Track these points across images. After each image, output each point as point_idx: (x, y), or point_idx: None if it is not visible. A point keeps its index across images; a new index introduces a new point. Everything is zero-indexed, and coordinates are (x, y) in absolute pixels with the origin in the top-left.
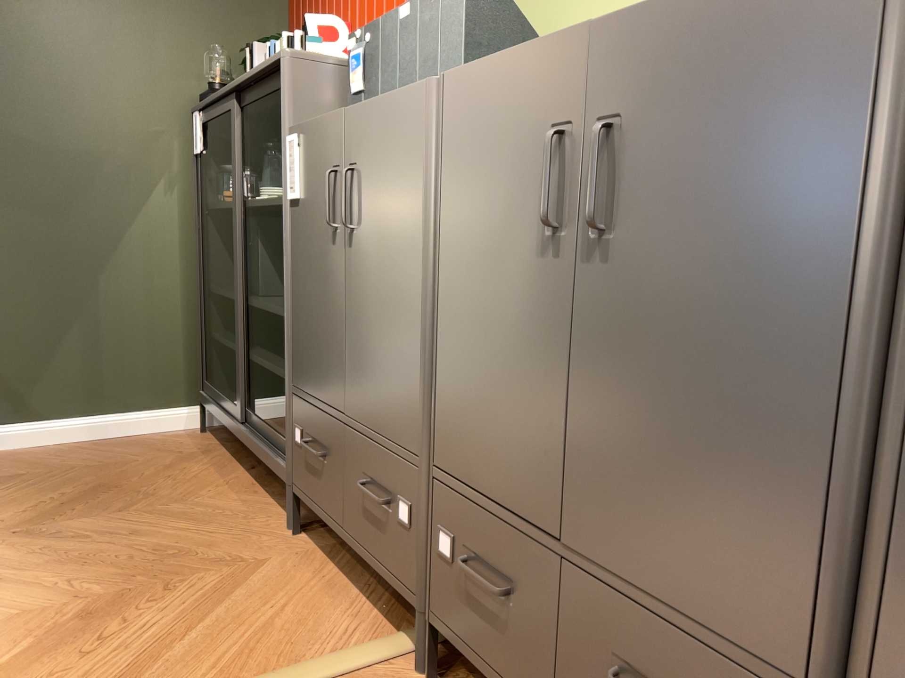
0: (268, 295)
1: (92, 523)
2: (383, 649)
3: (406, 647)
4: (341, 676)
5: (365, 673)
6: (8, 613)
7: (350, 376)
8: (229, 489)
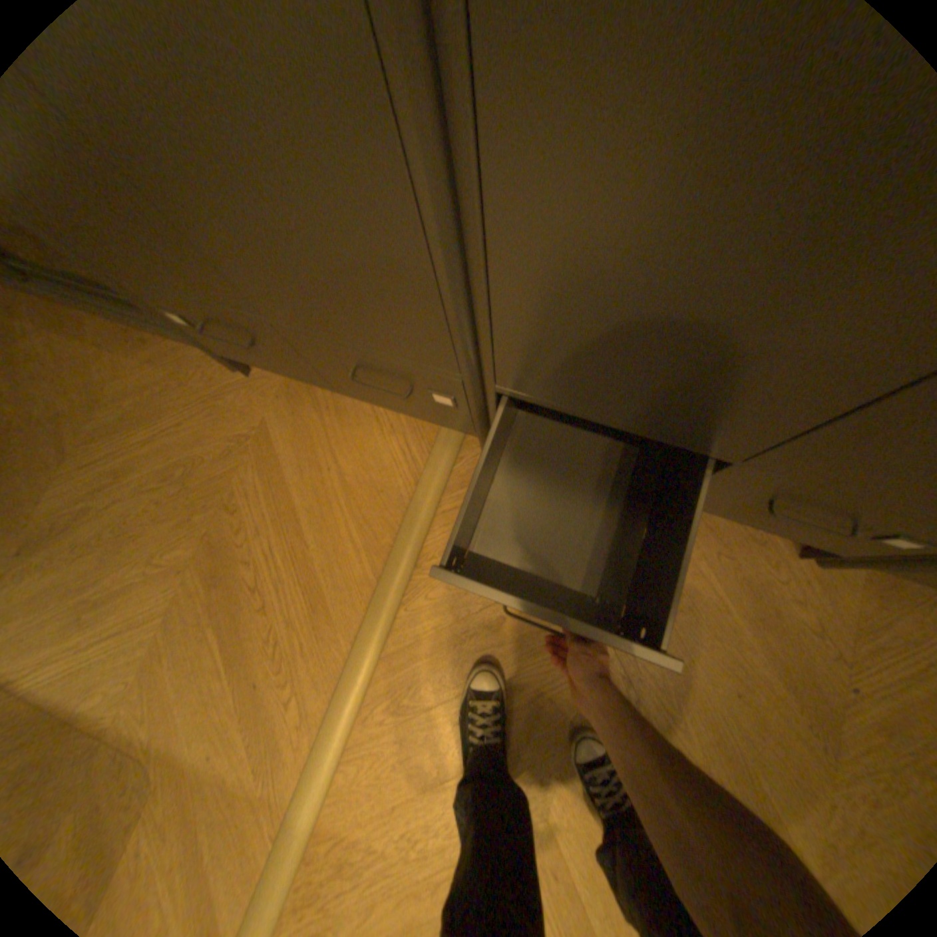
0: None
1: (64, 492)
2: (447, 453)
3: (458, 438)
4: (442, 494)
5: (453, 479)
6: (154, 624)
7: (243, 284)
8: (114, 355)
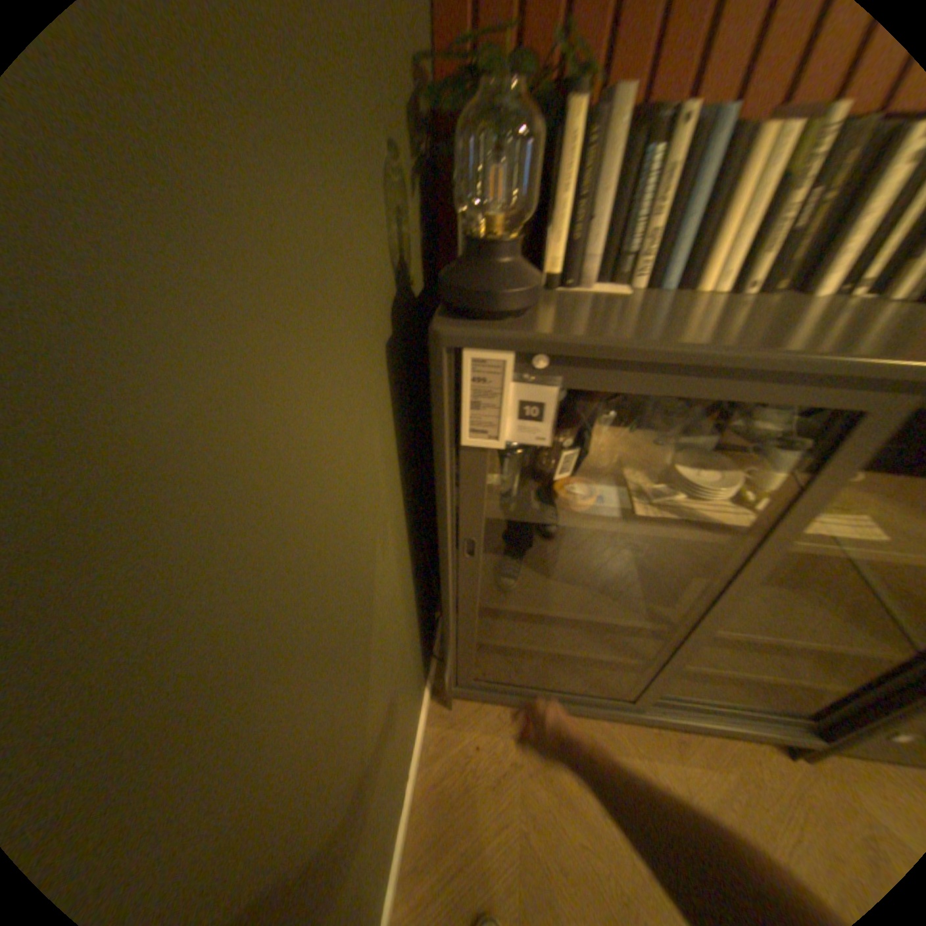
0: (675, 597)
1: None
2: None
3: None
4: None
5: None
6: None
7: None
8: (669, 766)
